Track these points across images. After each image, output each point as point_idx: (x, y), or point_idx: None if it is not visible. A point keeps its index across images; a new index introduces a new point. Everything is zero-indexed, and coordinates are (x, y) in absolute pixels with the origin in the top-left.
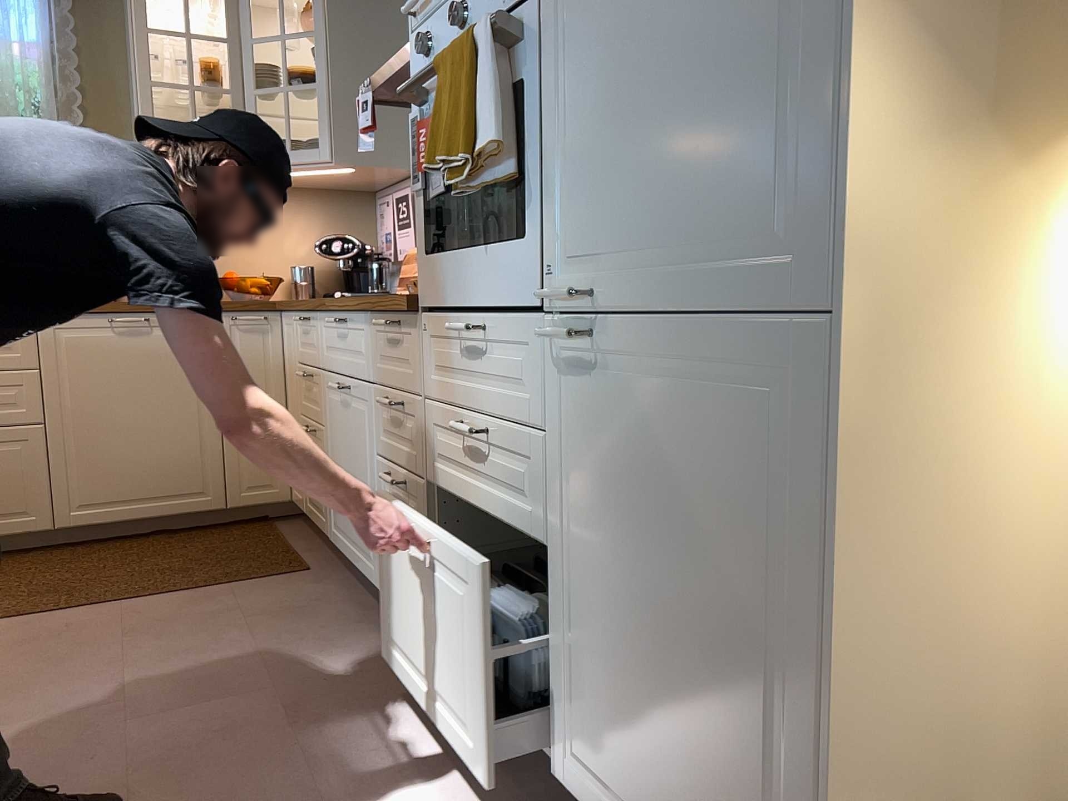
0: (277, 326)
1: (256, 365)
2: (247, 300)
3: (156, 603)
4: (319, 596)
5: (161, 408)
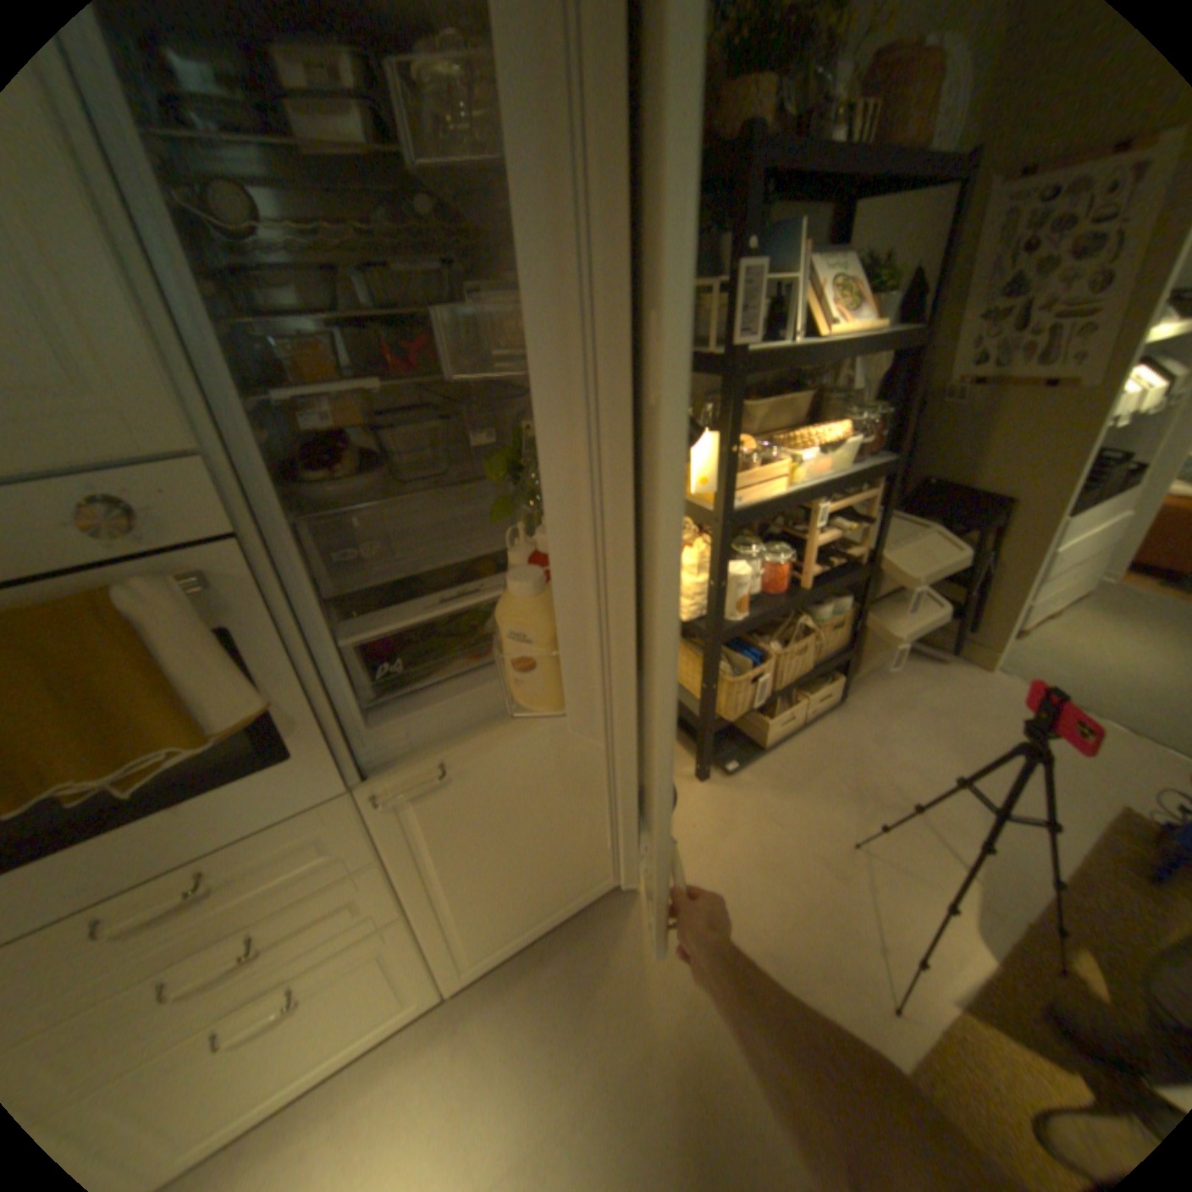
0: None
1: None
2: None
3: None
4: None
5: None
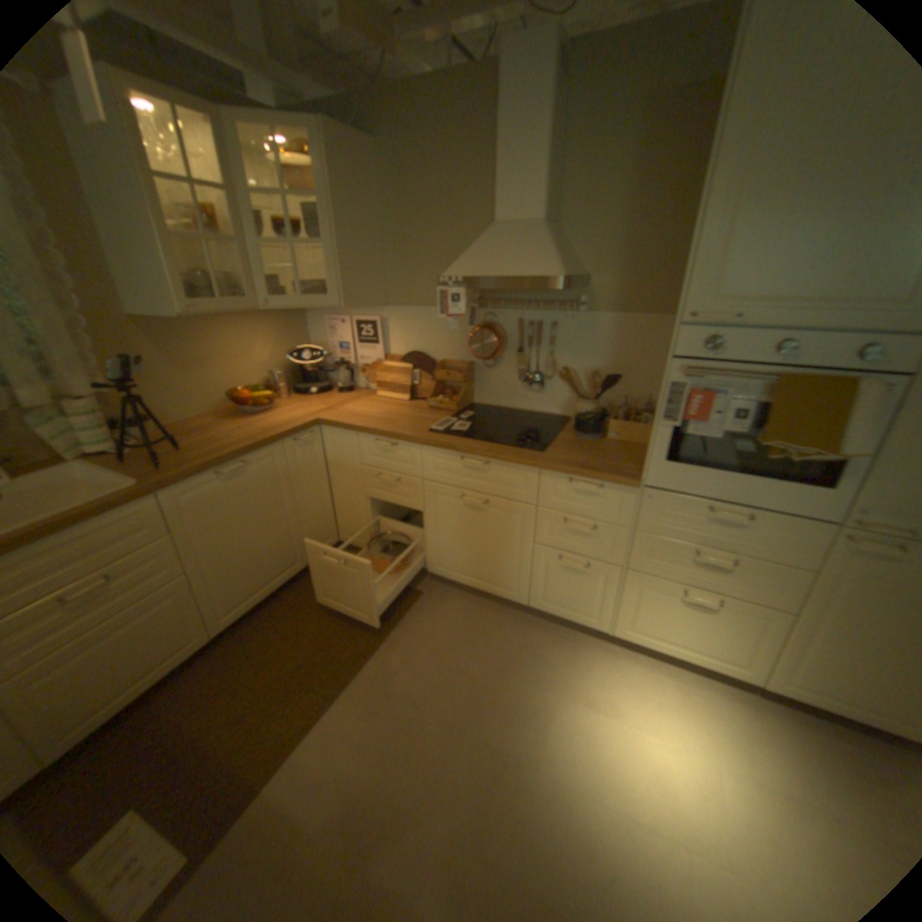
0: (318, 436)
1: (310, 467)
2: (294, 422)
3: (377, 664)
4: (460, 611)
5: (261, 522)
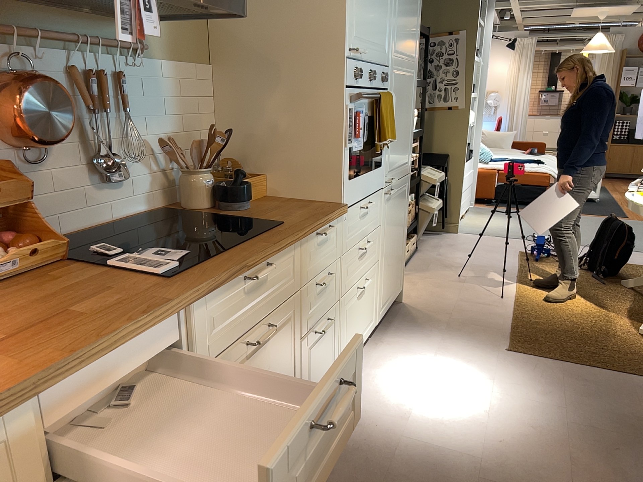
0: None
1: None
2: None
3: None
4: None
5: None
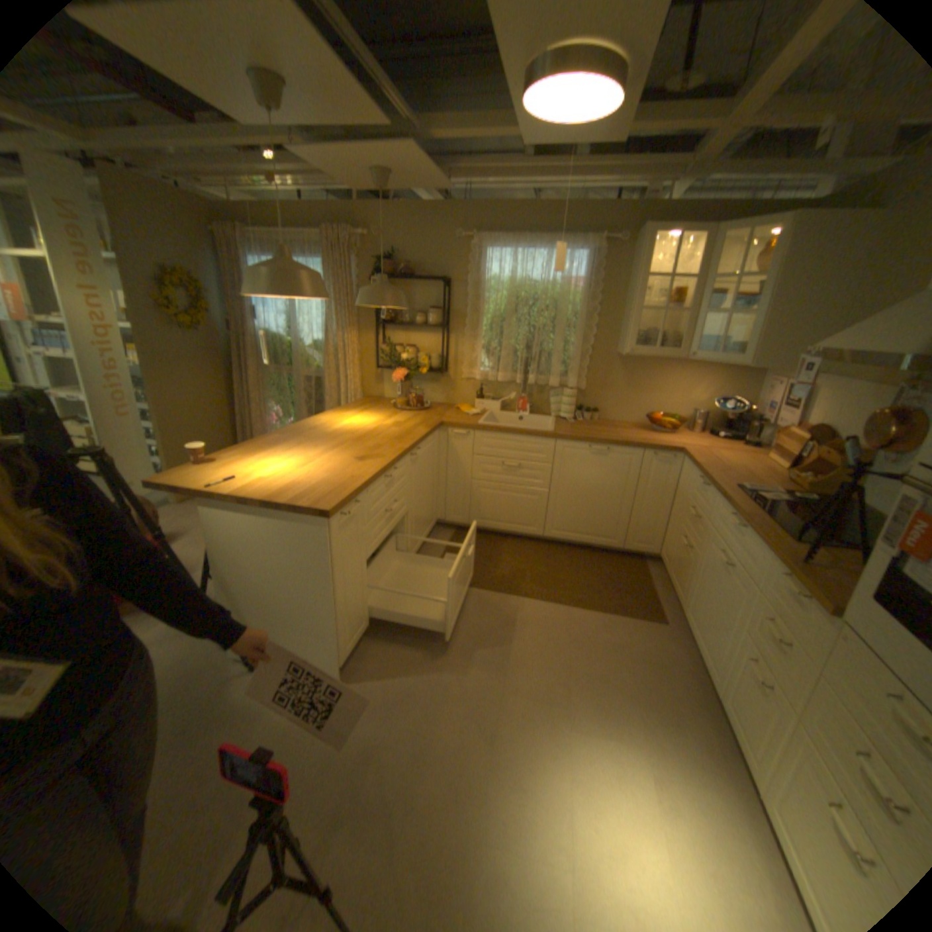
0: (680, 462)
1: (660, 481)
2: (665, 443)
3: (585, 616)
4: (673, 657)
5: (603, 494)
